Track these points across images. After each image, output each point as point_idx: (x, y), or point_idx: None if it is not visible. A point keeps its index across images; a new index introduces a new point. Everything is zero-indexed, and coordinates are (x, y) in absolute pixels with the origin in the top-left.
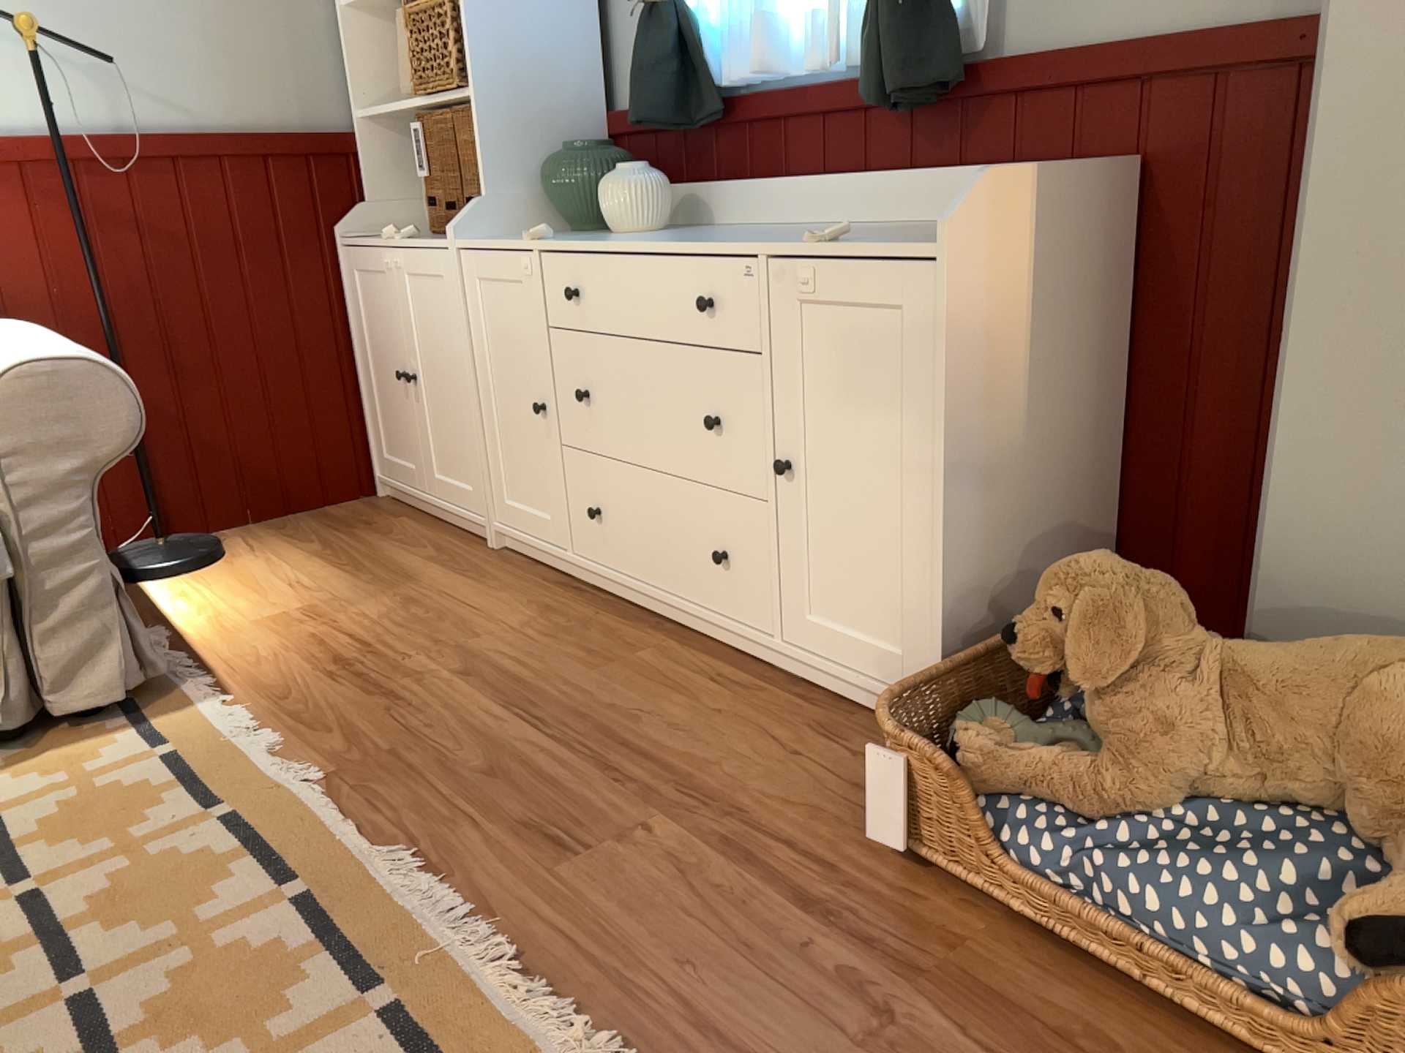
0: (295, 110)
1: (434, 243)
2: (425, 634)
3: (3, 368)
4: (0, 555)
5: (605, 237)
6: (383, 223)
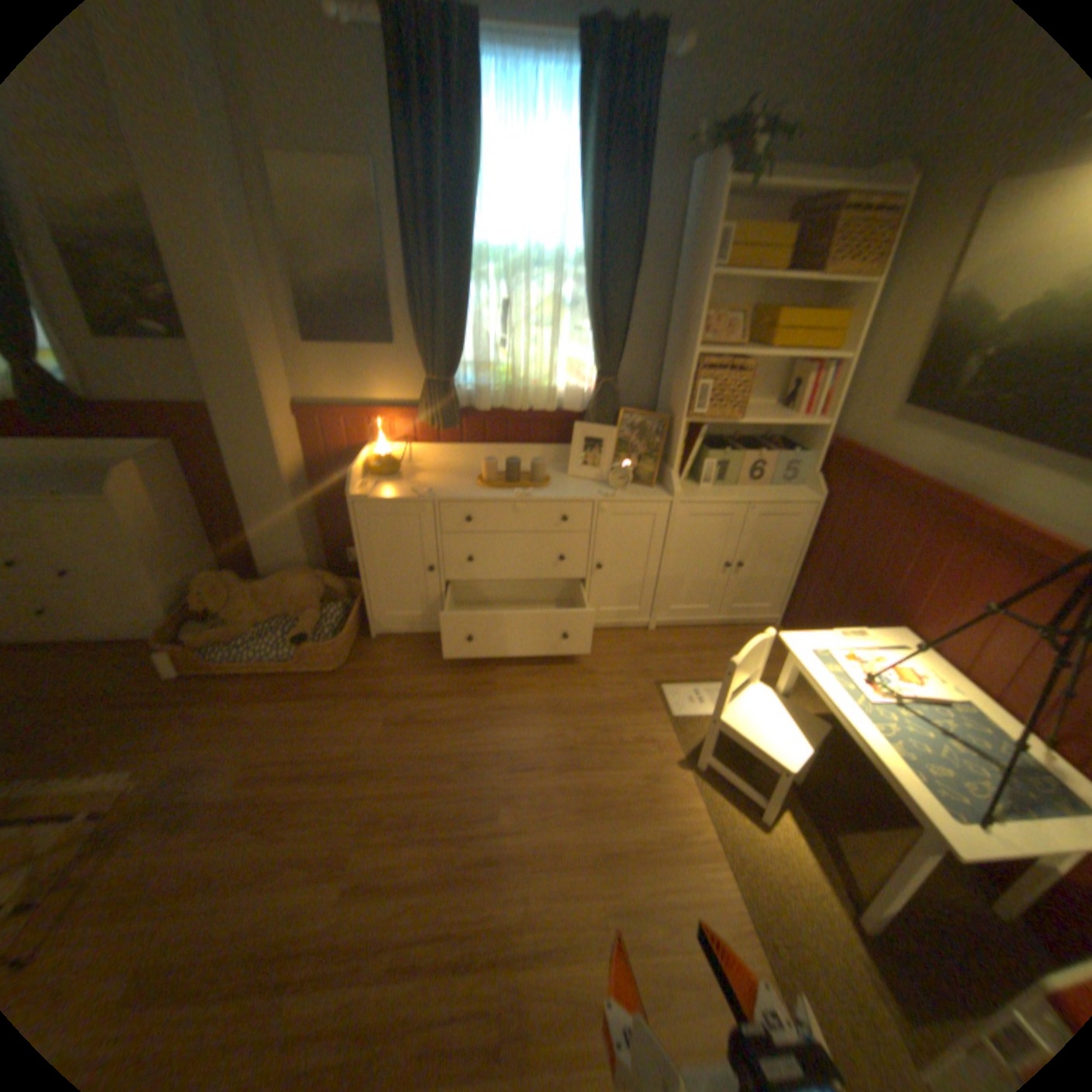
0: None
1: None
2: None
3: None
4: None
5: None
6: None
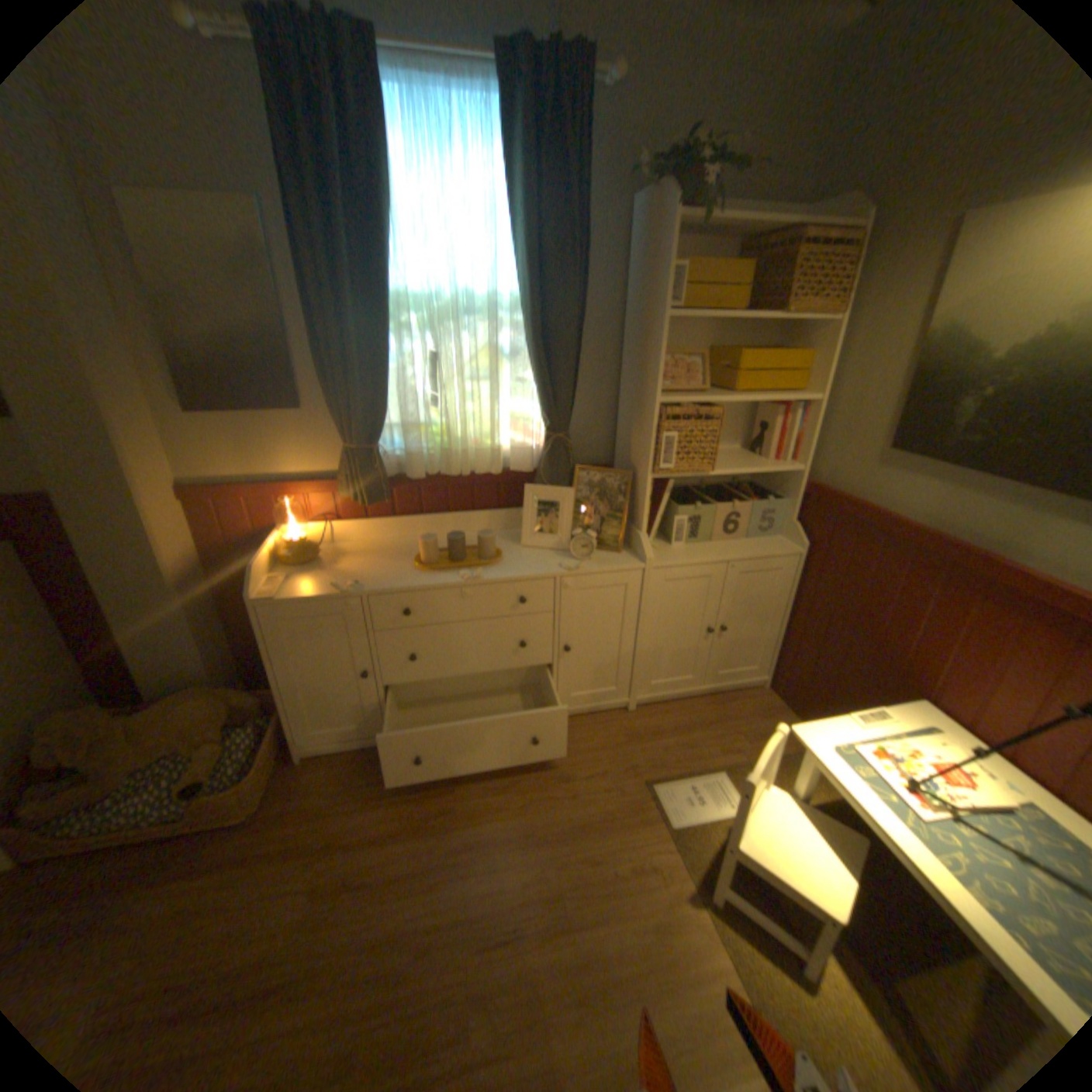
0: None
1: None
2: None
3: None
4: None
5: None
6: None
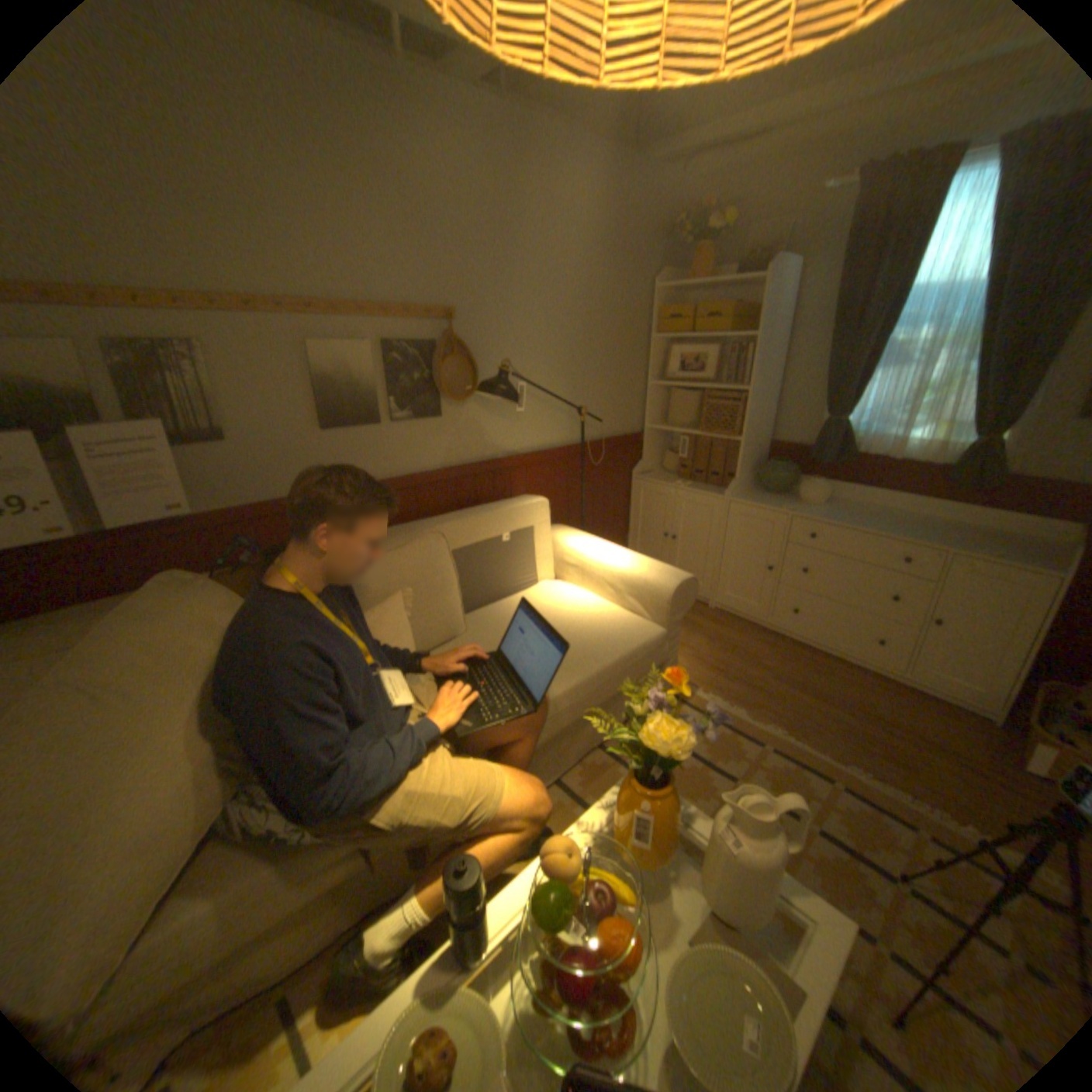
0: (626, 424)
1: (705, 492)
2: (737, 657)
3: (666, 581)
4: (668, 651)
5: (809, 507)
6: (646, 467)
